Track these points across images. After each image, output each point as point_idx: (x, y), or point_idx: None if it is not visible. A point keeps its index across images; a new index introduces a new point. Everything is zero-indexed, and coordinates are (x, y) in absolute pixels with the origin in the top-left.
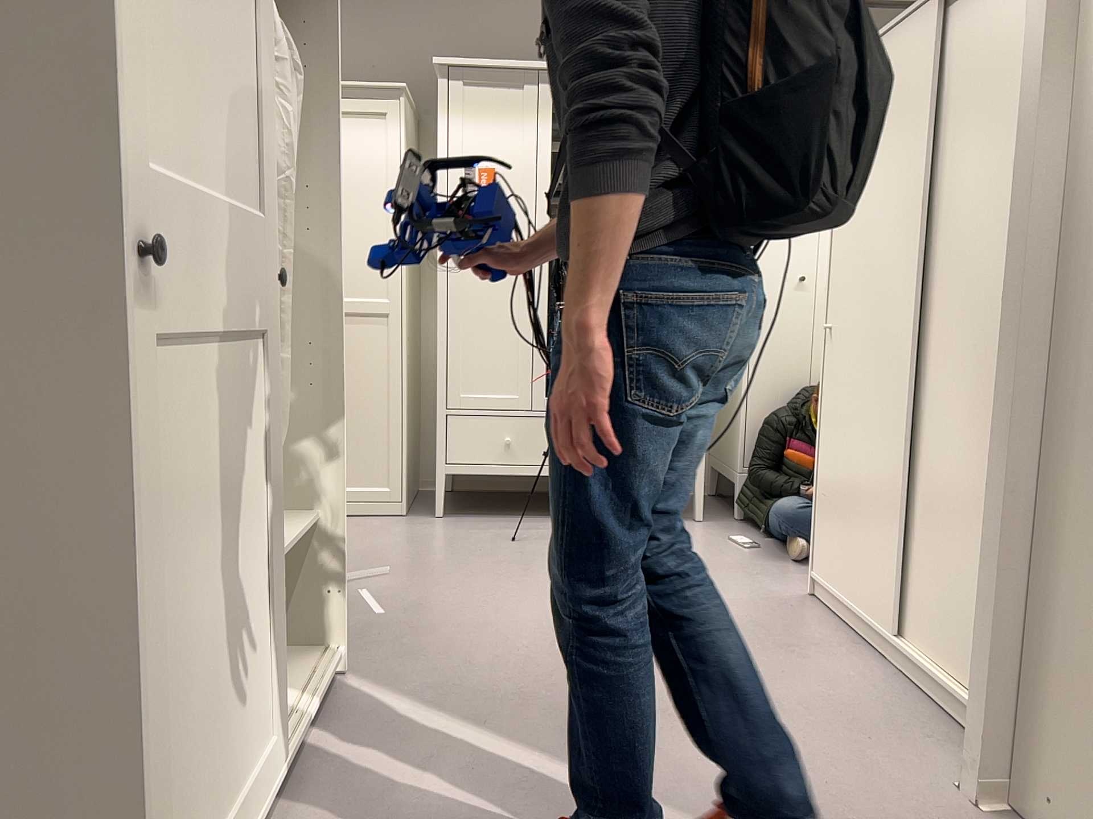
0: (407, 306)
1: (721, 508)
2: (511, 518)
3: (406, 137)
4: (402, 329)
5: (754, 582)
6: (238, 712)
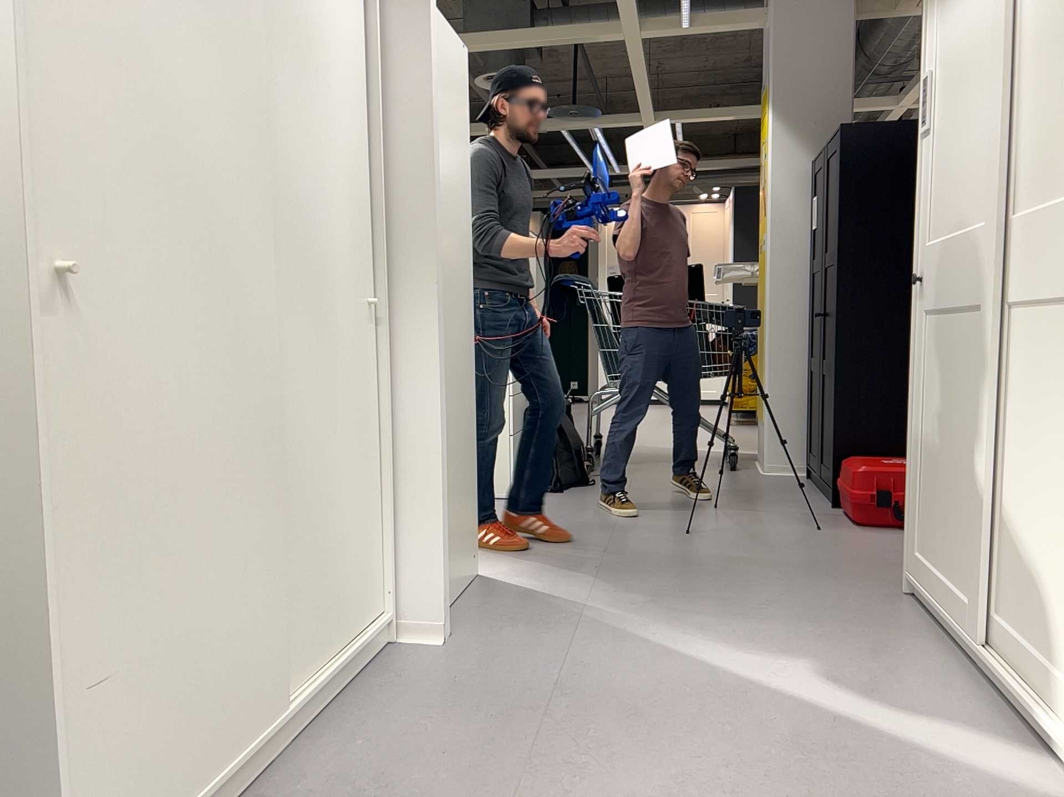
0: None
1: None
2: None
3: None
4: None
5: None
6: (949, 530)
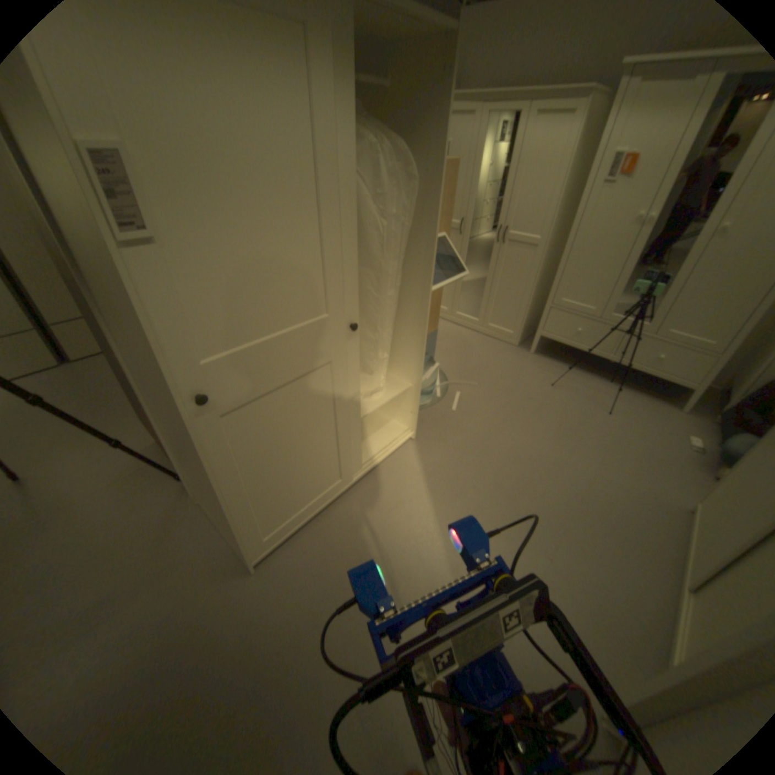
0: (552, 241)
1: (716, 406)
2: (568, 366)
3: (587, 124)
4: (543, 255)
5: (665, 479)
6: (318, 477)
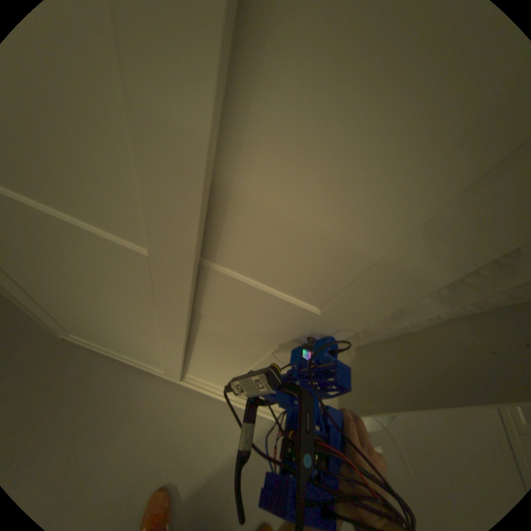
0: None
1: None
2: None
3: None
4: None
5: None
6: (135, 352)
